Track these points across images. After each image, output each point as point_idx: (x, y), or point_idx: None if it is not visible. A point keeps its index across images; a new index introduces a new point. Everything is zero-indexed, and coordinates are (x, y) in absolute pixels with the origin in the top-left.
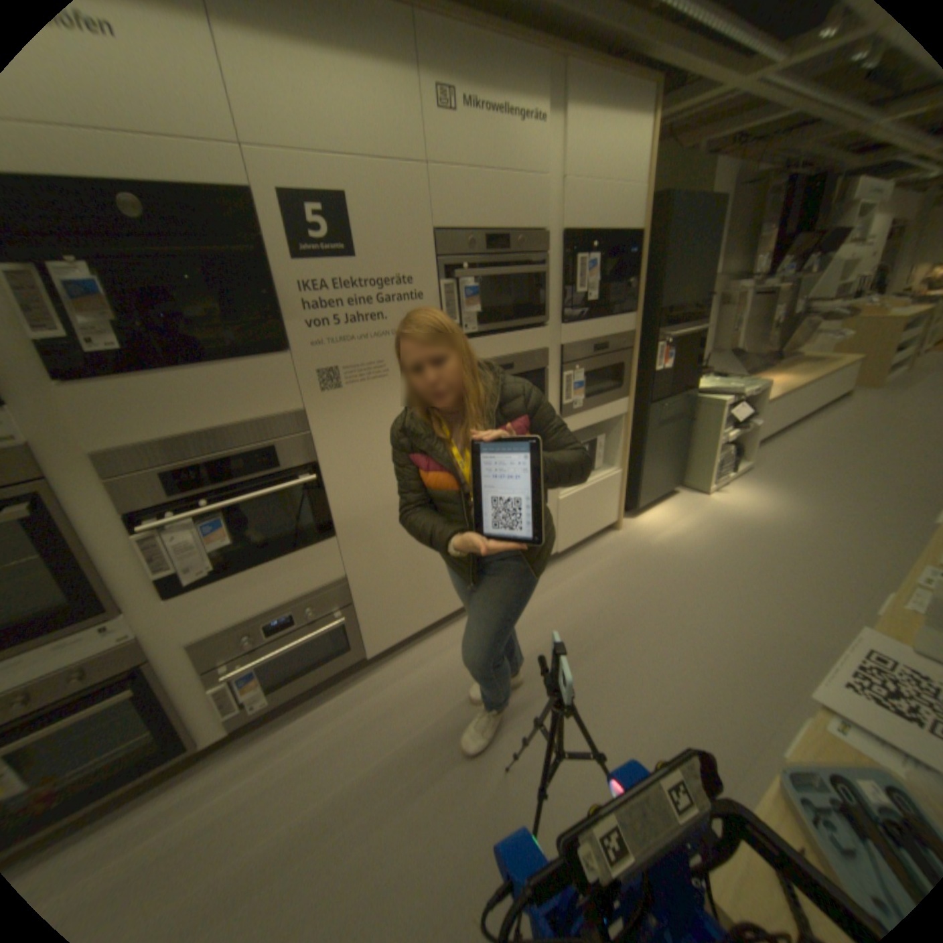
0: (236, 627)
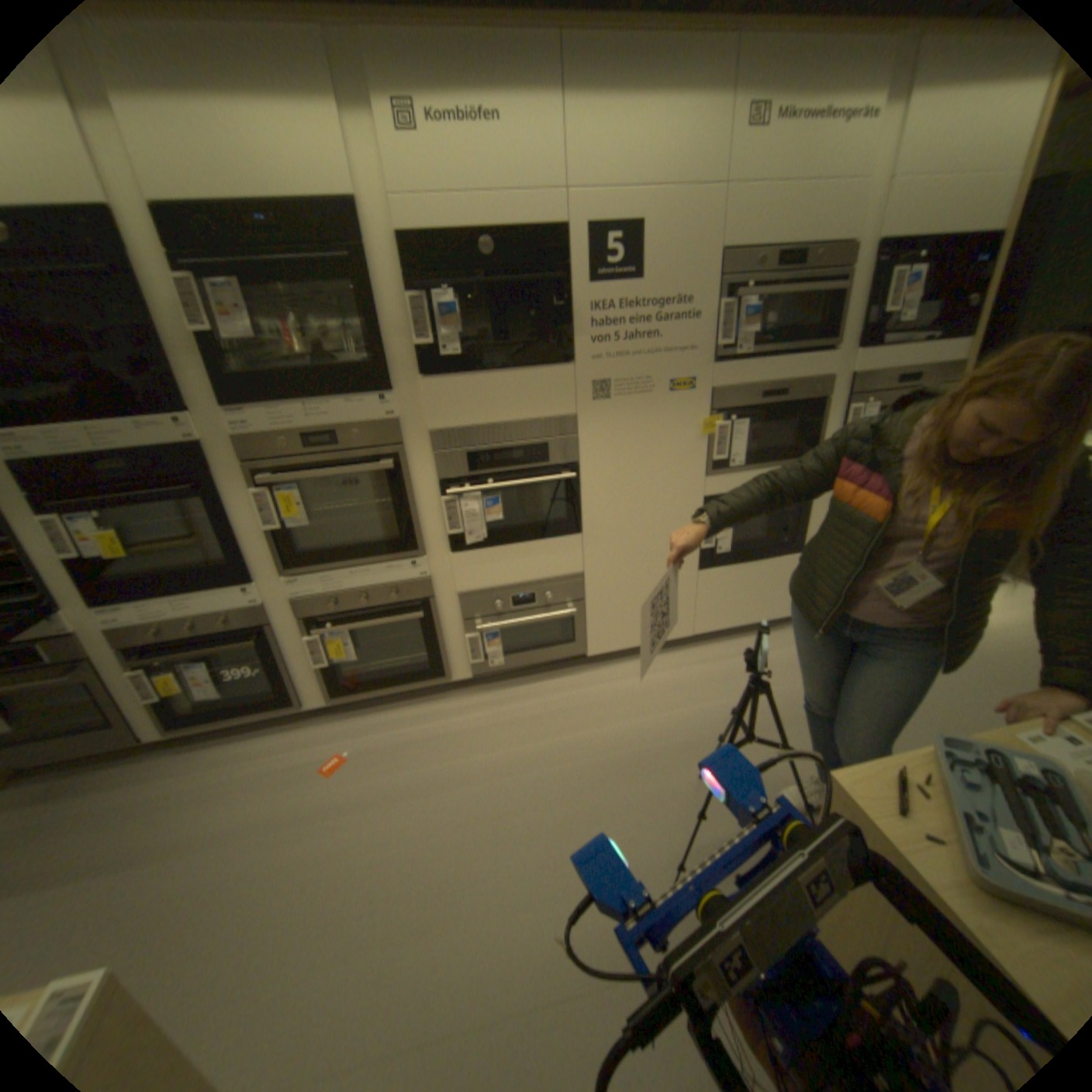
0: (494, 590)
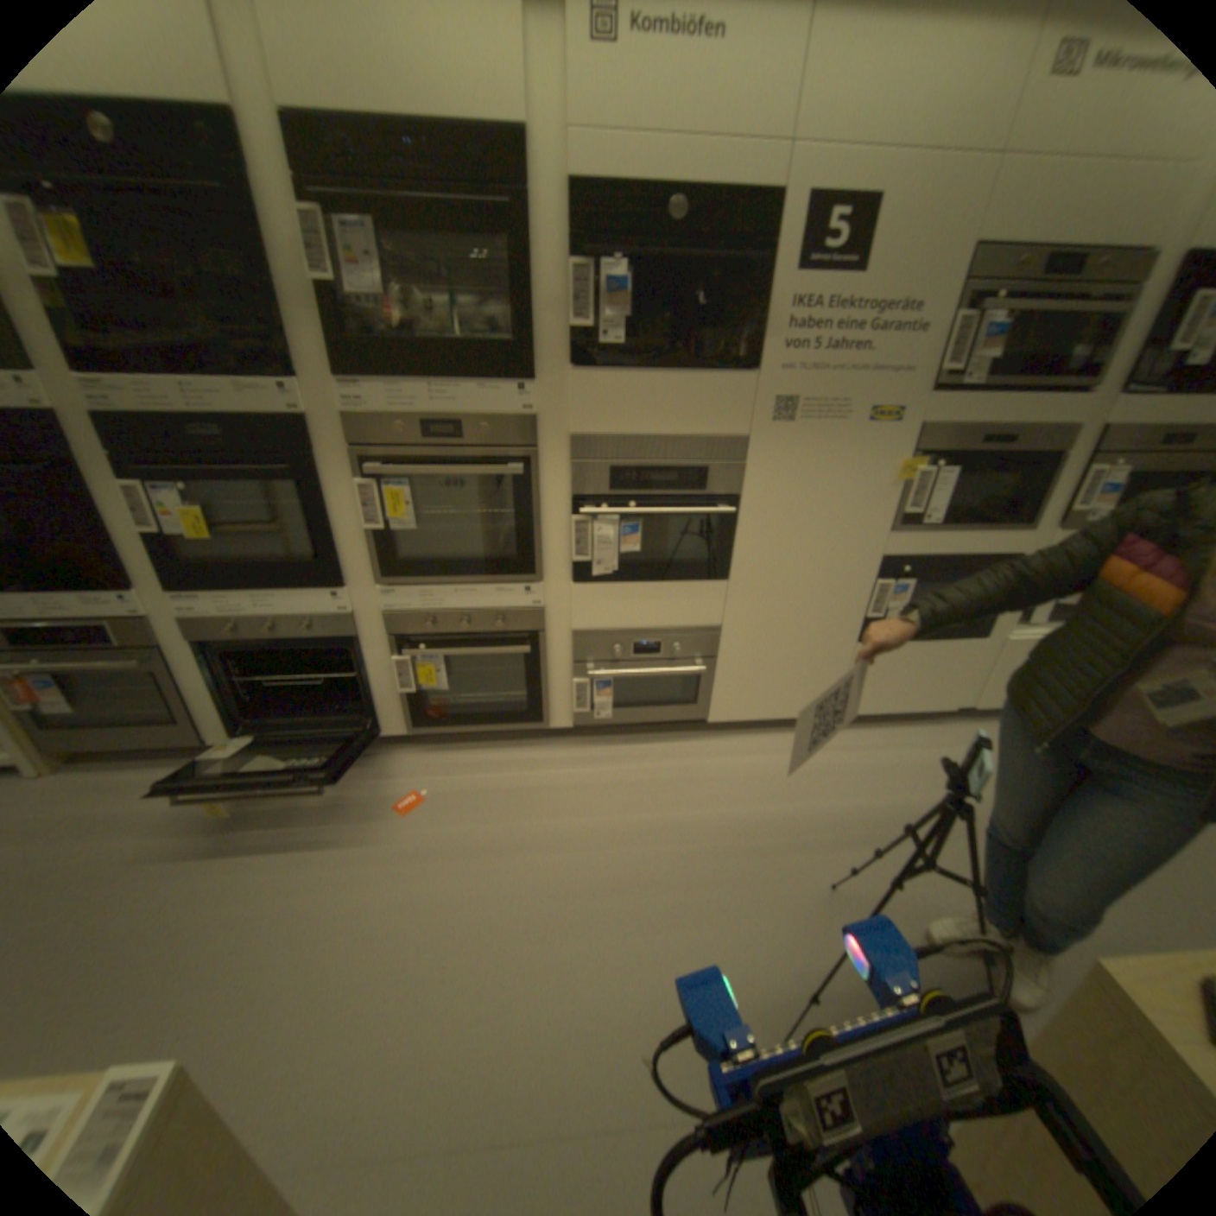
0: (616, 633)
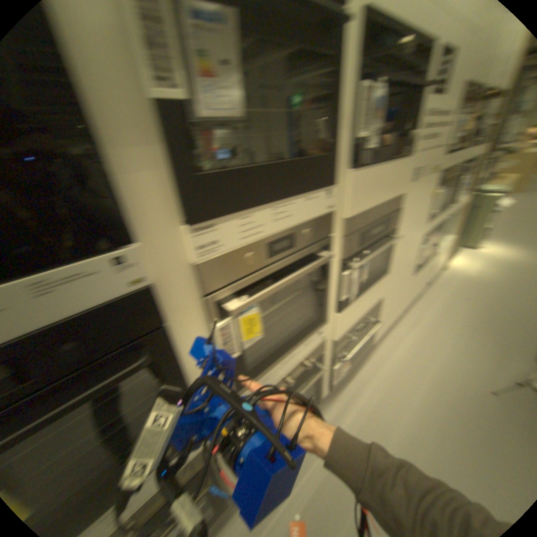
0: (353, 328)
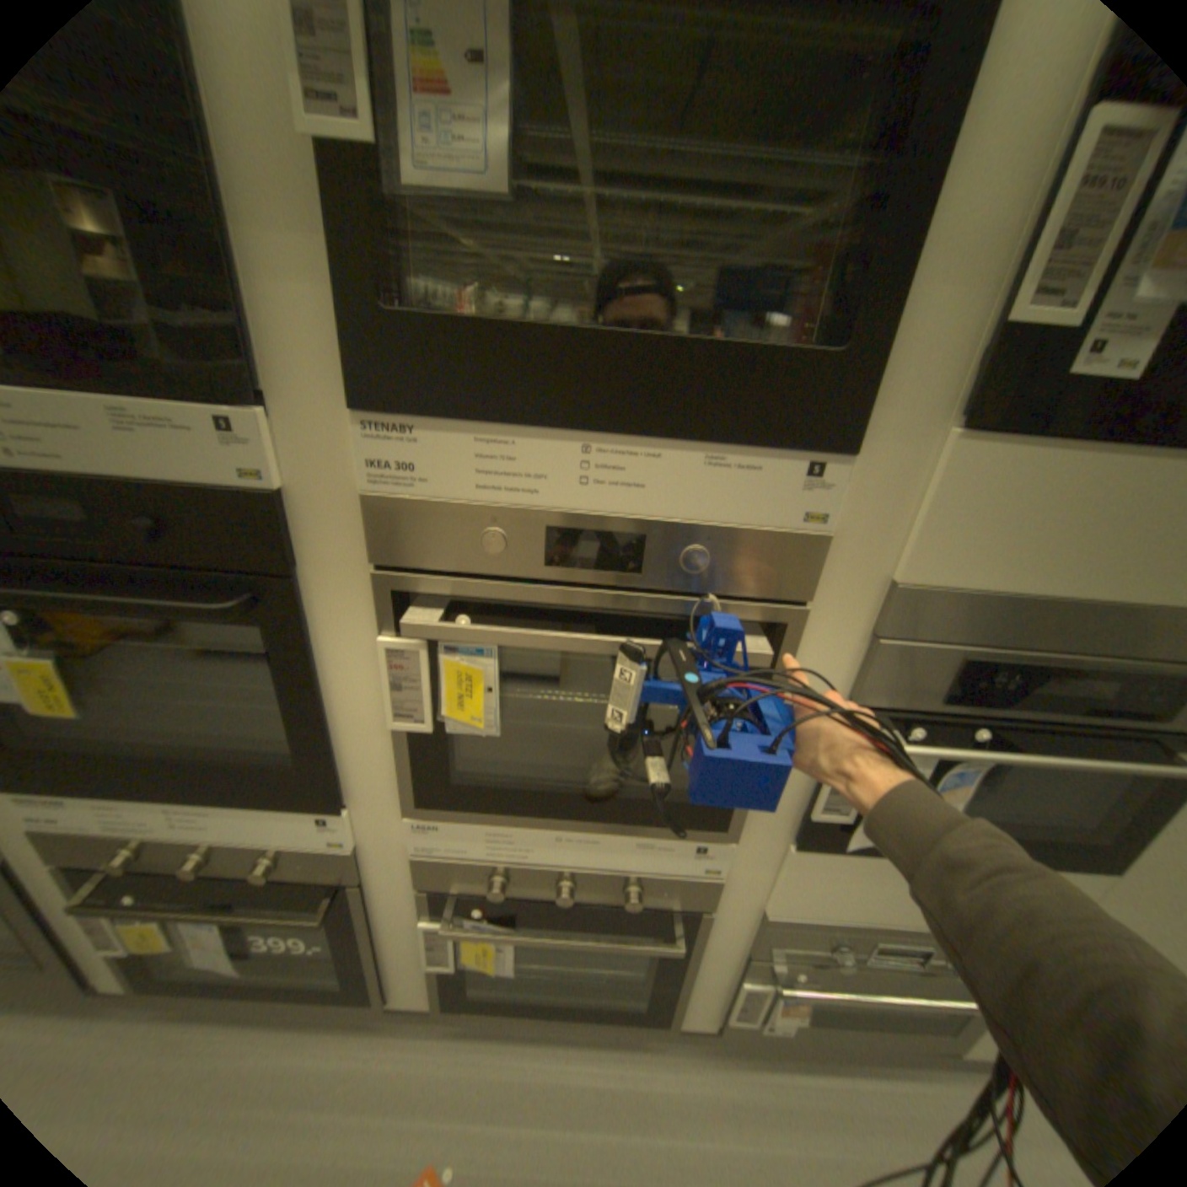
0: (855, 932)
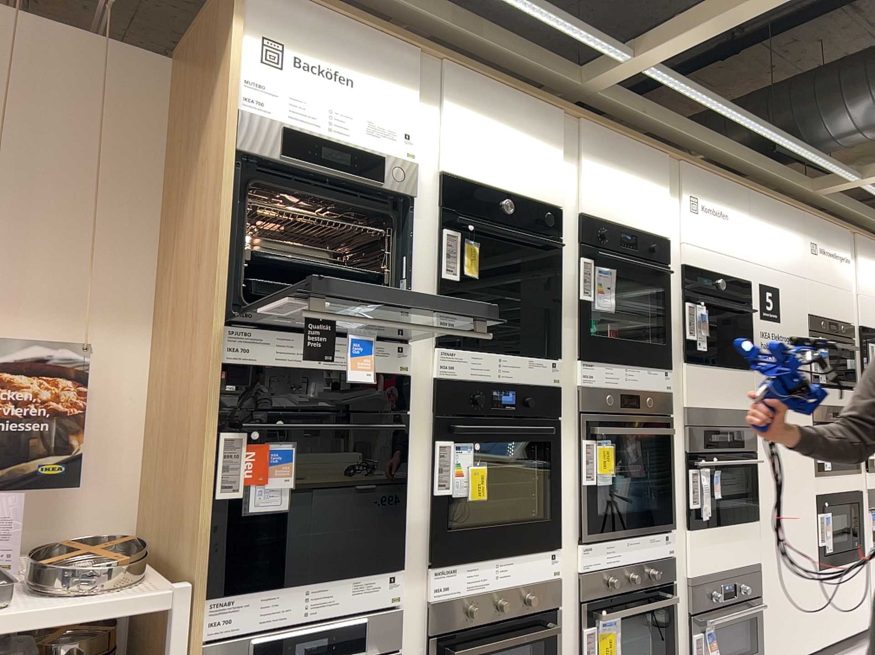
0: (713, 575)
